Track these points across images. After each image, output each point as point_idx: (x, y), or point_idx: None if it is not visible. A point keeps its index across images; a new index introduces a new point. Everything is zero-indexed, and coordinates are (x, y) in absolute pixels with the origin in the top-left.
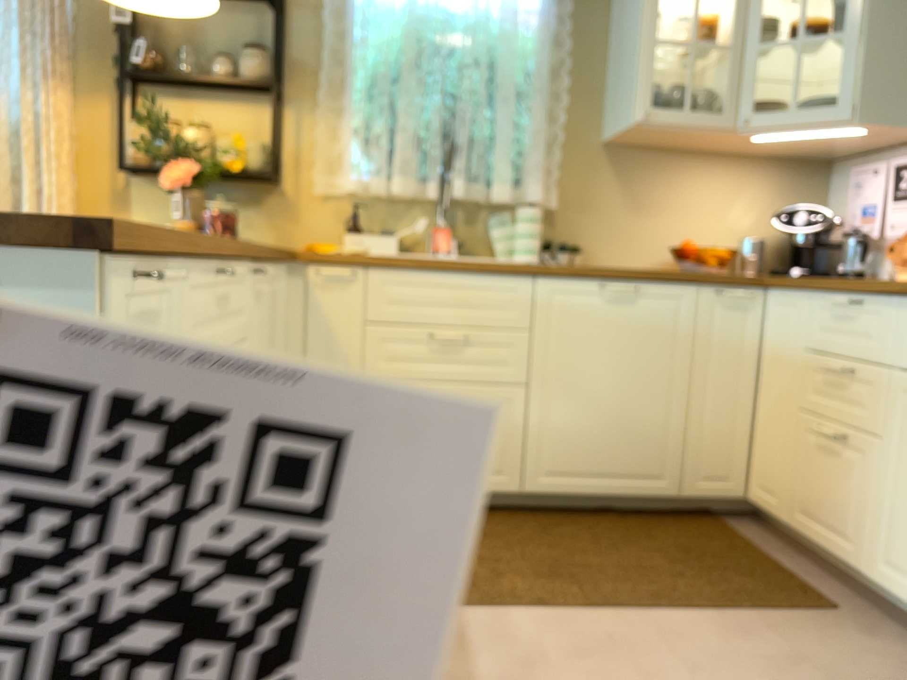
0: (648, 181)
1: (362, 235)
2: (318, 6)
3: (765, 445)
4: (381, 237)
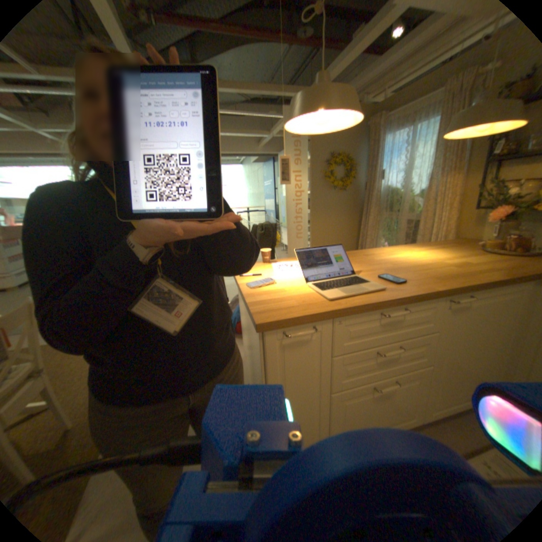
0: None
1: None
2: None
3: None
4: None
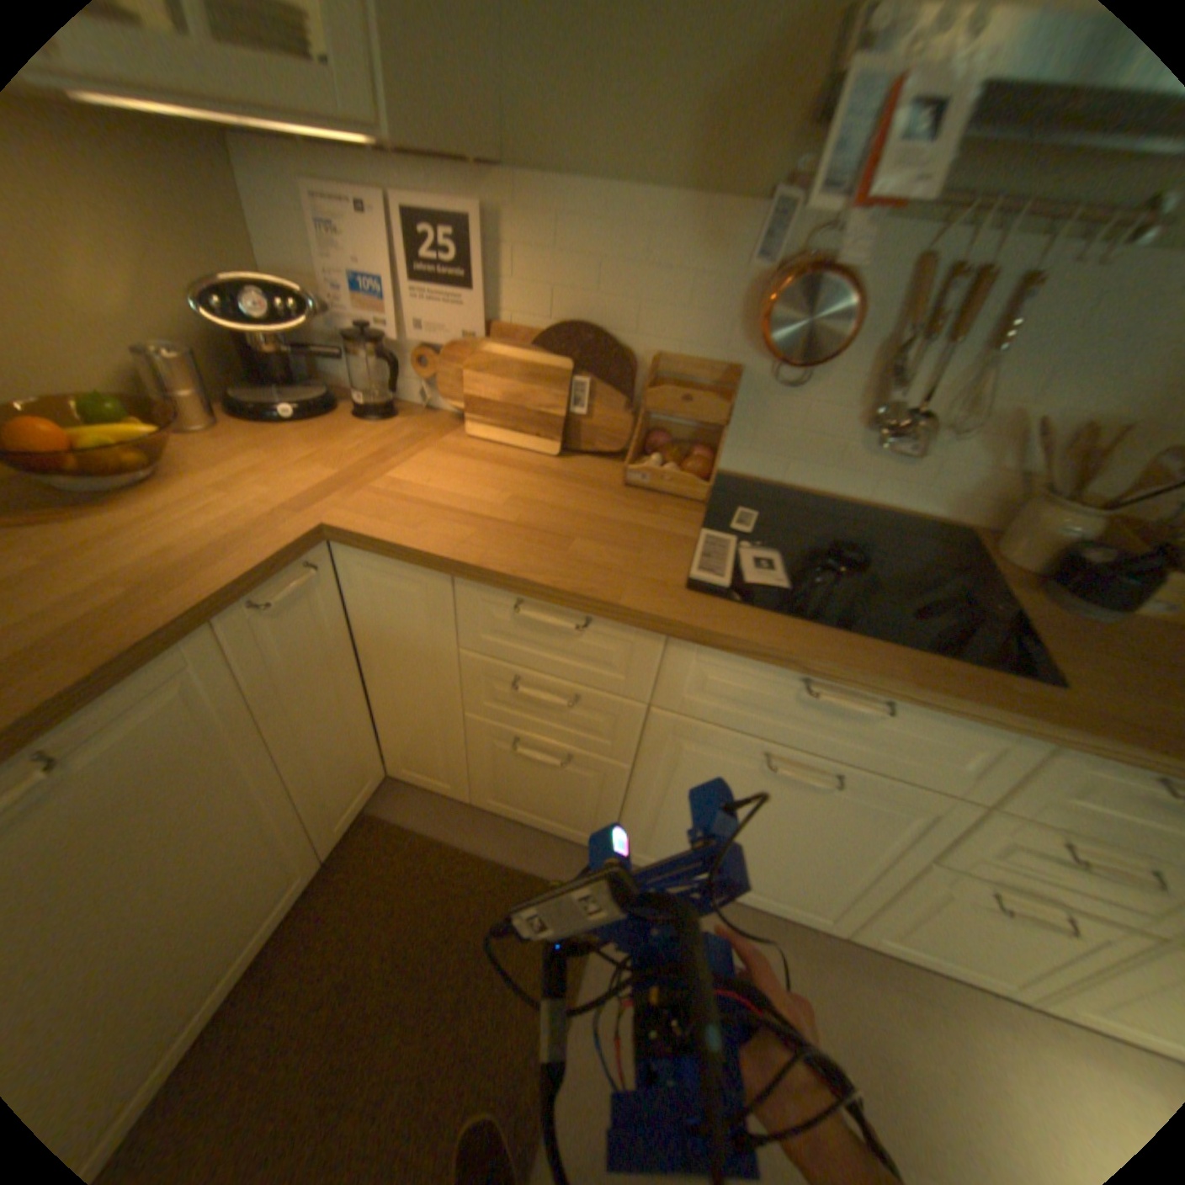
0: None
1: None
2: None
3: (400, 733)
4: None
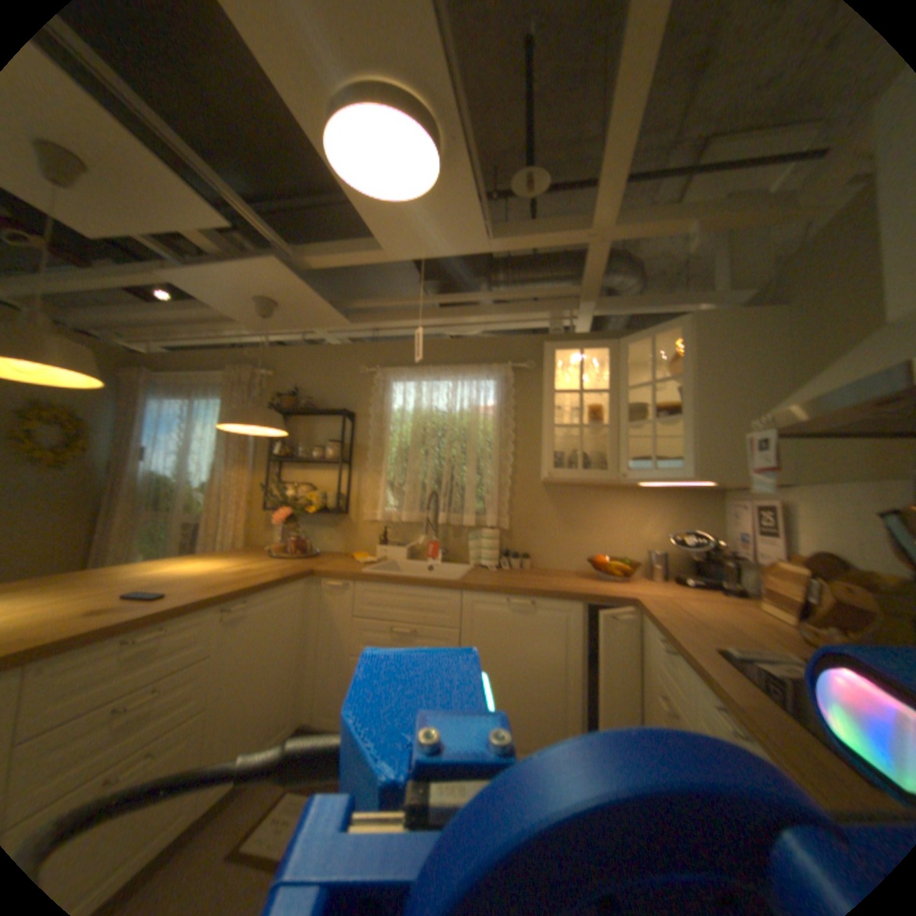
0: (576, 510)
1: (387, 548)
2: (372, 417)
3: None
4: (398, 549)
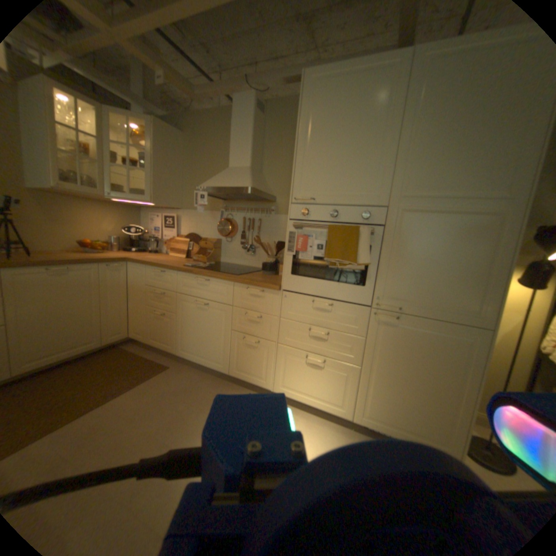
0: (55, 210)
1: None
2: None
3: (132, 318)
4: None
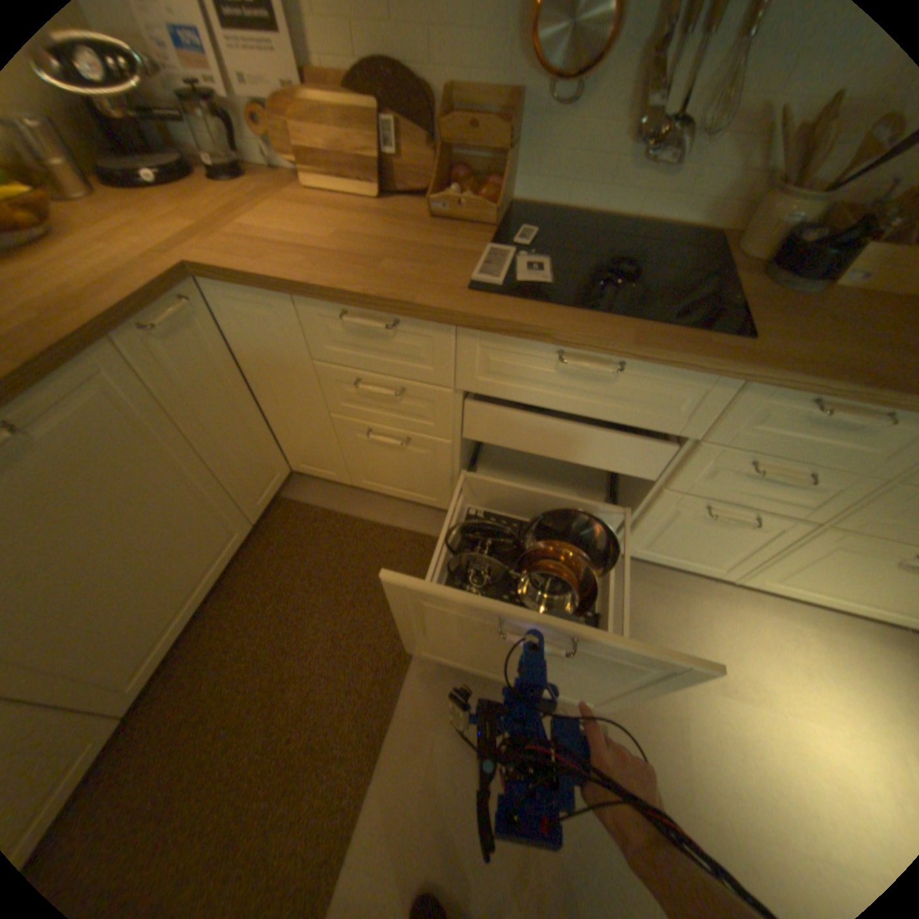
0: None
1: None
2: None
3: (290, 436)
4: None
